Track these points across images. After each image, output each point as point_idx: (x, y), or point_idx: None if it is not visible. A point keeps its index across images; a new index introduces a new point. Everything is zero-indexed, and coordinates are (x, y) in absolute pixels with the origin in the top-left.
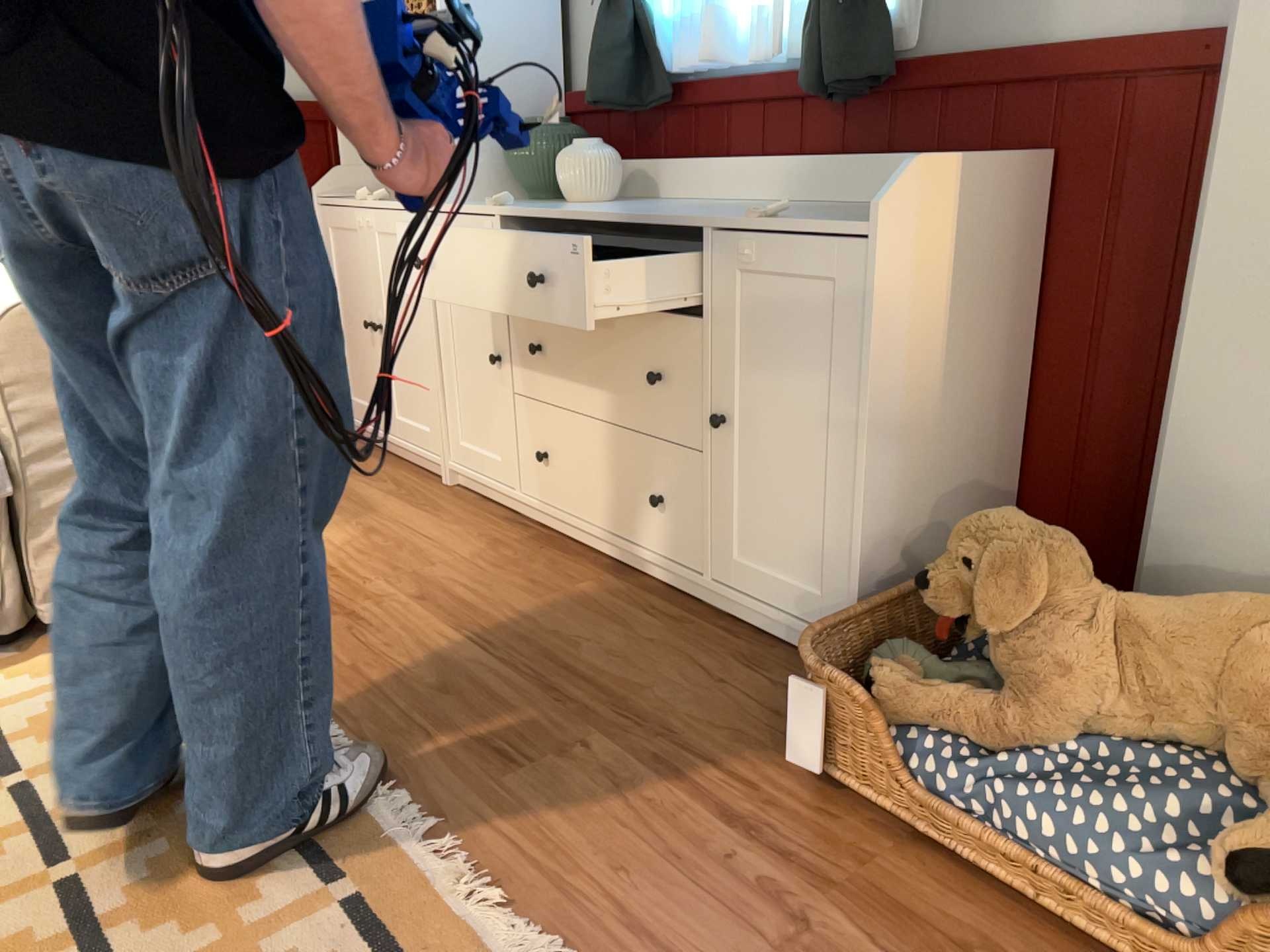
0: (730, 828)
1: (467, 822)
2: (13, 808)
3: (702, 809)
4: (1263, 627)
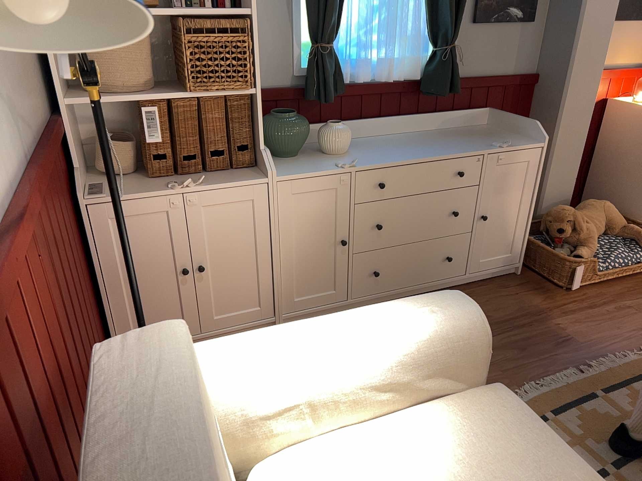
0: (595, 309)
1: (604, 352)
2: (629, 469)
3: (588, 311)
4: (604, 207)
